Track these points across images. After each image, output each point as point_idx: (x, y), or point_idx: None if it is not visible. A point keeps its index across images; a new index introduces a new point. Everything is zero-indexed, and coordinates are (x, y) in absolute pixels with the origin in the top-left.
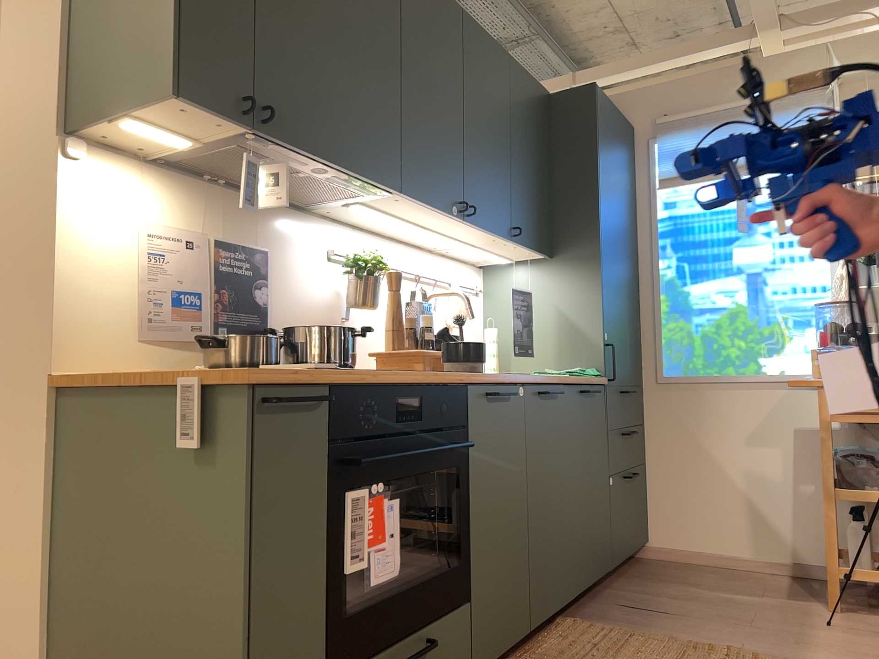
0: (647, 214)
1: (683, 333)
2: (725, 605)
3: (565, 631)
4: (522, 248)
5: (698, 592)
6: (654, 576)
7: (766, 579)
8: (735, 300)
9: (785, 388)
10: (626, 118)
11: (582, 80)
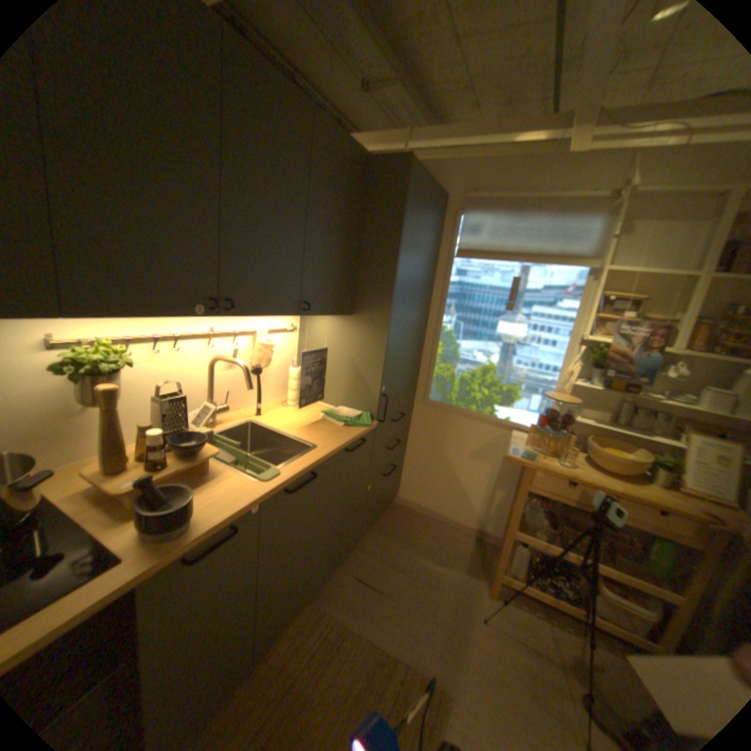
0: (443, 275)
1: (448, 373)
2: (424, 583)
3: (298, 628)
4: (317, 314)
5: (412, 559)
6: (391, 531)
7: (460, 541)
8: (490, 360)
9: (506, 430)
10: (445, 184)
11: (417, 136)
